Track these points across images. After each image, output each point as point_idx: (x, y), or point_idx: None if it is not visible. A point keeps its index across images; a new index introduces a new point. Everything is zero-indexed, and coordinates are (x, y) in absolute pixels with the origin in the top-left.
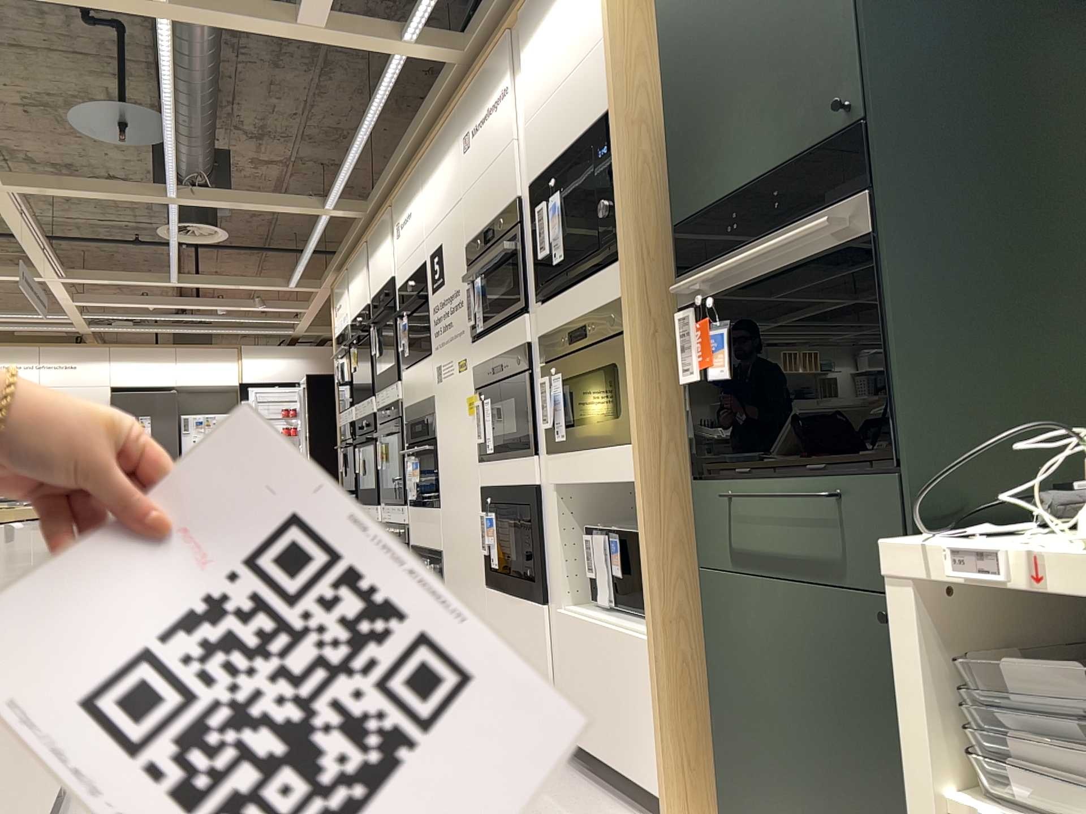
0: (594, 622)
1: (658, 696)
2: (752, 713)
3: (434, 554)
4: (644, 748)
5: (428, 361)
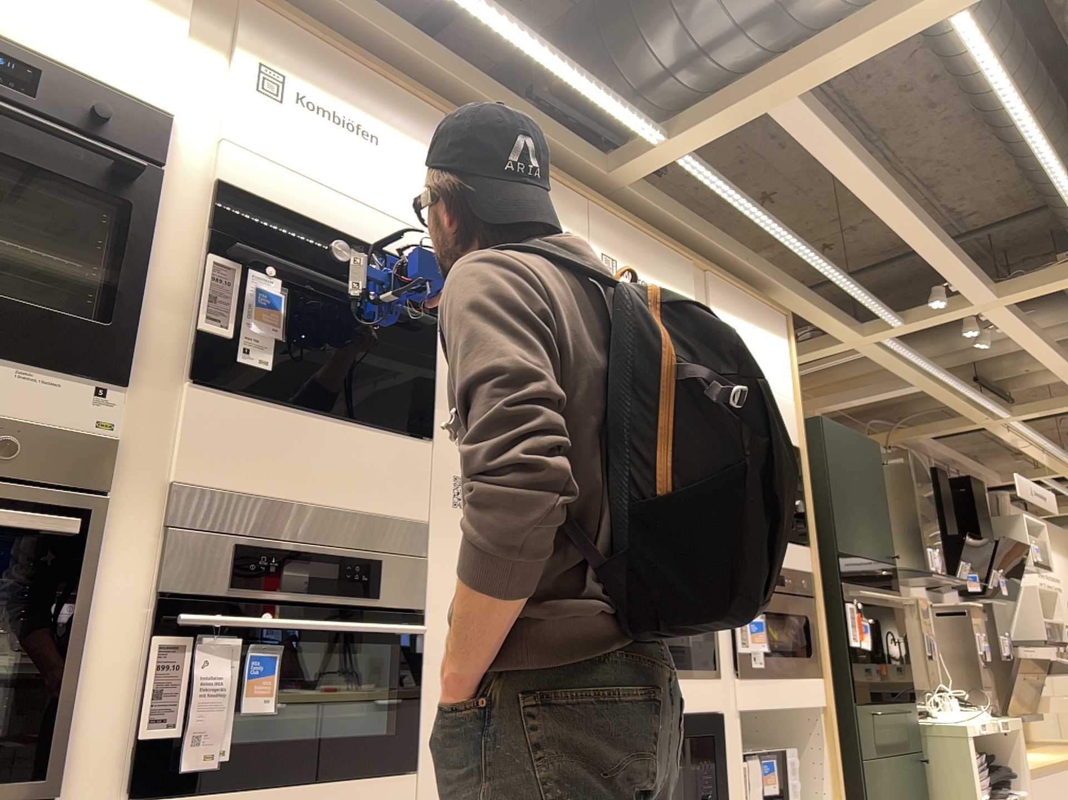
0: None
1: None
2: None
3: None
4: None
5: (425, 447)
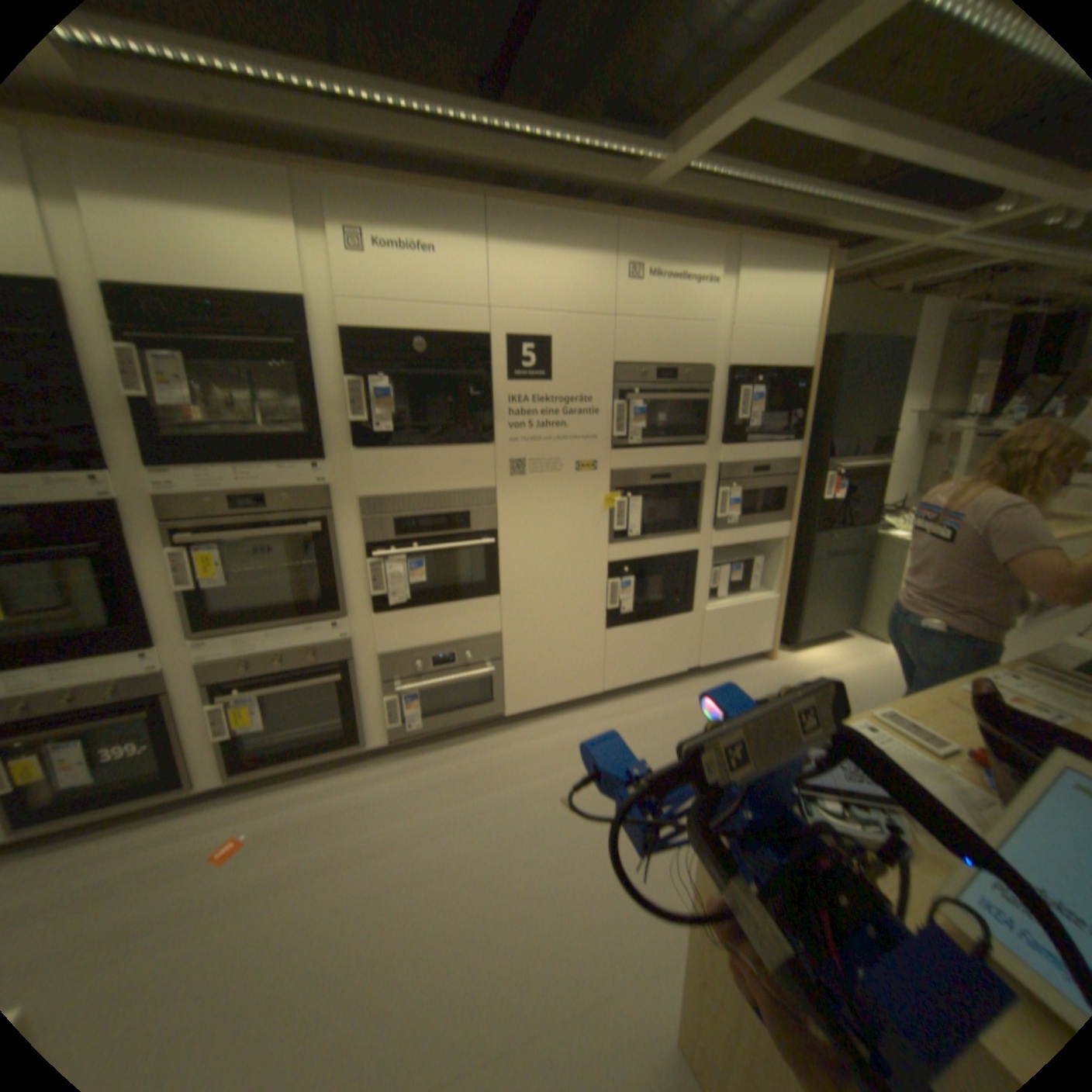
0: (730, 604)
1: (774, 614)
2: (817, 599)
3: (480, 638)
4: (760, 638)
5: (486, 450)
